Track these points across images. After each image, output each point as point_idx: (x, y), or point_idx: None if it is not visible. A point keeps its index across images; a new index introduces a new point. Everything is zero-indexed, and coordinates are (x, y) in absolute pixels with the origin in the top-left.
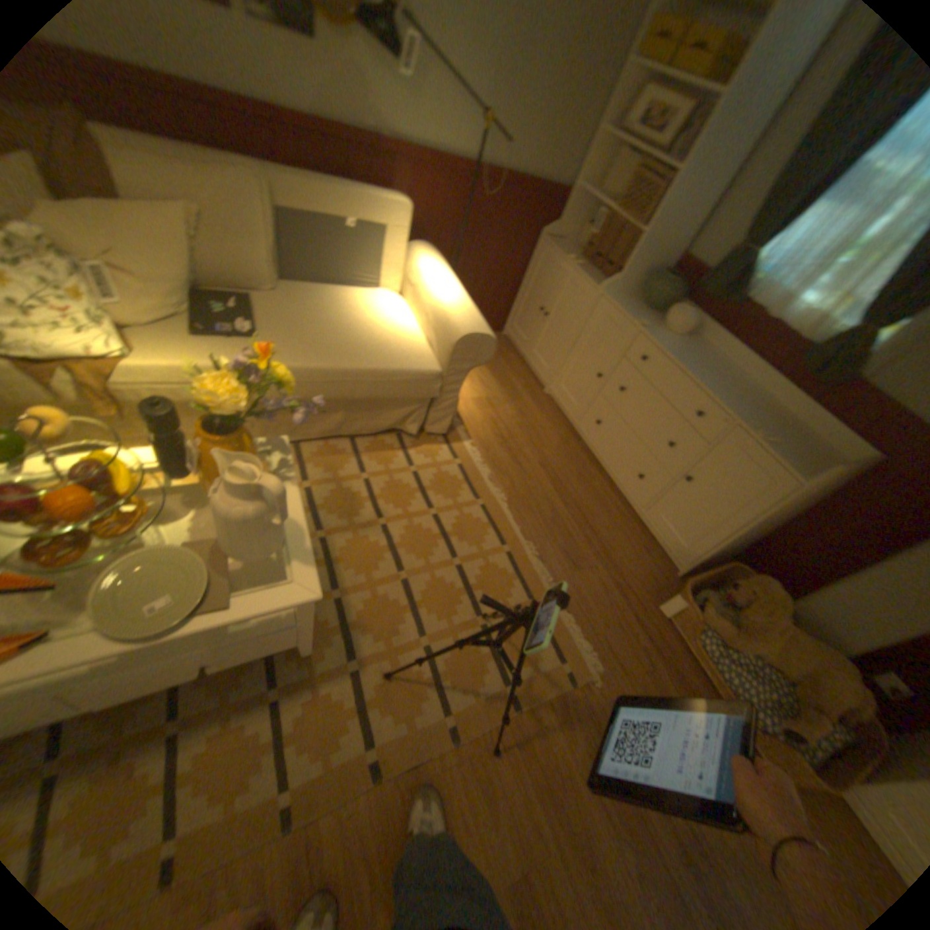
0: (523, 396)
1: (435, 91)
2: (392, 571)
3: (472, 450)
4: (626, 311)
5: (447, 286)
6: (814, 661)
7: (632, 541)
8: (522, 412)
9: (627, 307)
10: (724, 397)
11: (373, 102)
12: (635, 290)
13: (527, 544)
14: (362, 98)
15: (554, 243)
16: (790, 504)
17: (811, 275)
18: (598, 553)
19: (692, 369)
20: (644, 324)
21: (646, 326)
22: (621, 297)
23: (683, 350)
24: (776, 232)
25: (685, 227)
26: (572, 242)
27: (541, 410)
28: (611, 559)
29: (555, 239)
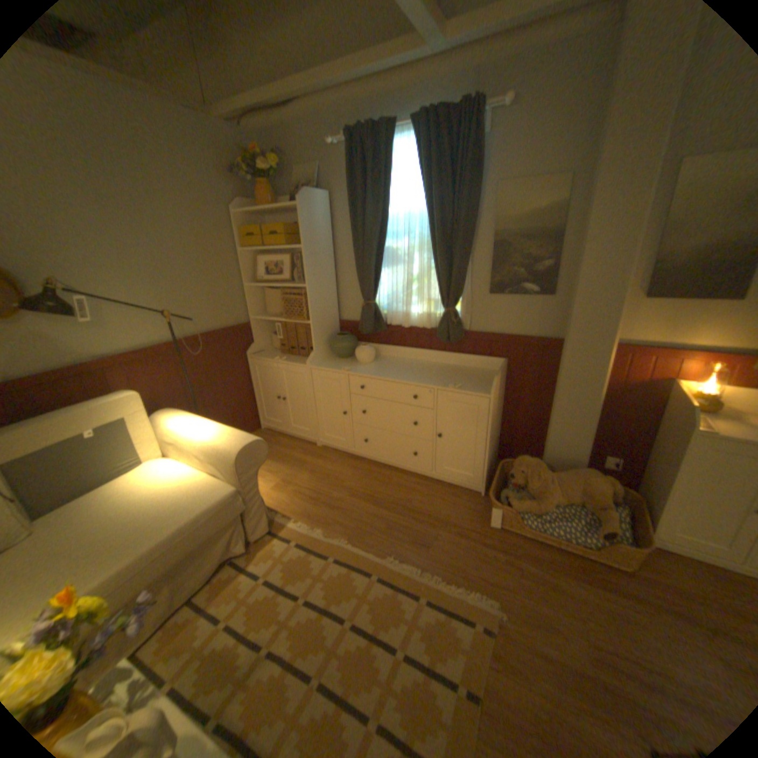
0: (306, 457)
1: (114, 316)
2: (300, 688)
3: (297, 525)
4: (332, 367)
5: (200, 426)
6: (576, 483)
7: (442, 497)
8: (313, 469)
9: (330, 364)
10: (418, 379)
11: (64, 344)
12: (328, 352)
13: (384, 559)
14: (52, 347)
15: (259, 355)
16: (493, 411)
17: (406, 300)
18: (430, 523)
19: (391, 375)
20: (347, 368)
21: (349, 369)
22: (323, 361)
23: (379, 368)
24: (375, 289)
25: (330, 308)
26: (270, 347)
27: (324, 458)
28: (440, 520)
29: (258, 352)
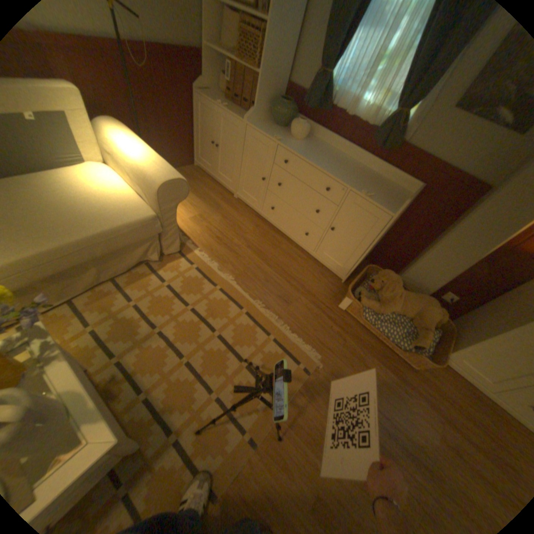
0: (222, 204)
1: None
2: (176, 360)
3: (202, 254)
4: (266, 132)
5: (135, 147)
6: (417, 305)
7: (313, 272)
8: (225, 215)
9: (265, 128)
10: (338, 174)
11: None
12: (267, 115)
13: (256, 301)
14: None
15: (204, 92)
16: (388, 228)
17: (365, 82)
18: (297, 288)
19: (316, 161)
20: (279, 138)
21: (281, 140)
22: (260, 122)
23: (307, 149)
24: (338, 55)
25: (284, 63)
26: (216, 89)
27: (236, 210)
28: (305, 288)
29: (204, 89)
